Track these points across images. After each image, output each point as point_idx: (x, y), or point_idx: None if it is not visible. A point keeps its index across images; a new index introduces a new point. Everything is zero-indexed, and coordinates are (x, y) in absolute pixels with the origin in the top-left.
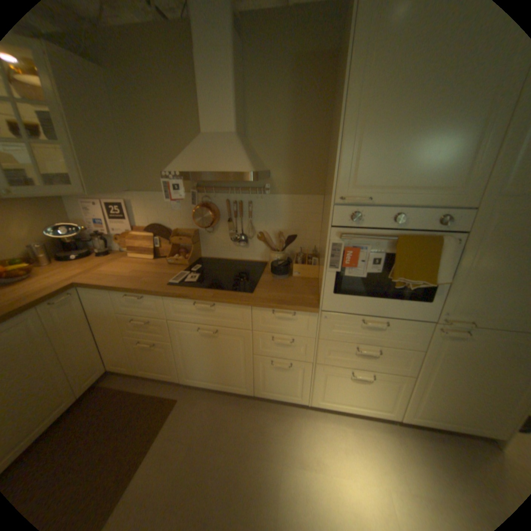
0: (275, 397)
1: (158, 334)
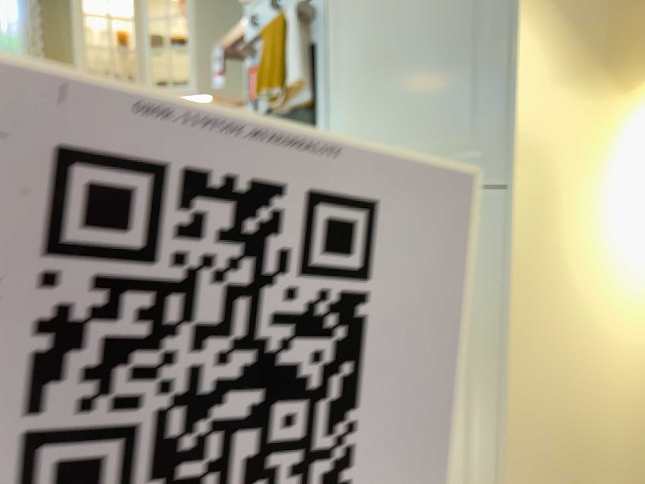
0: None
1: None
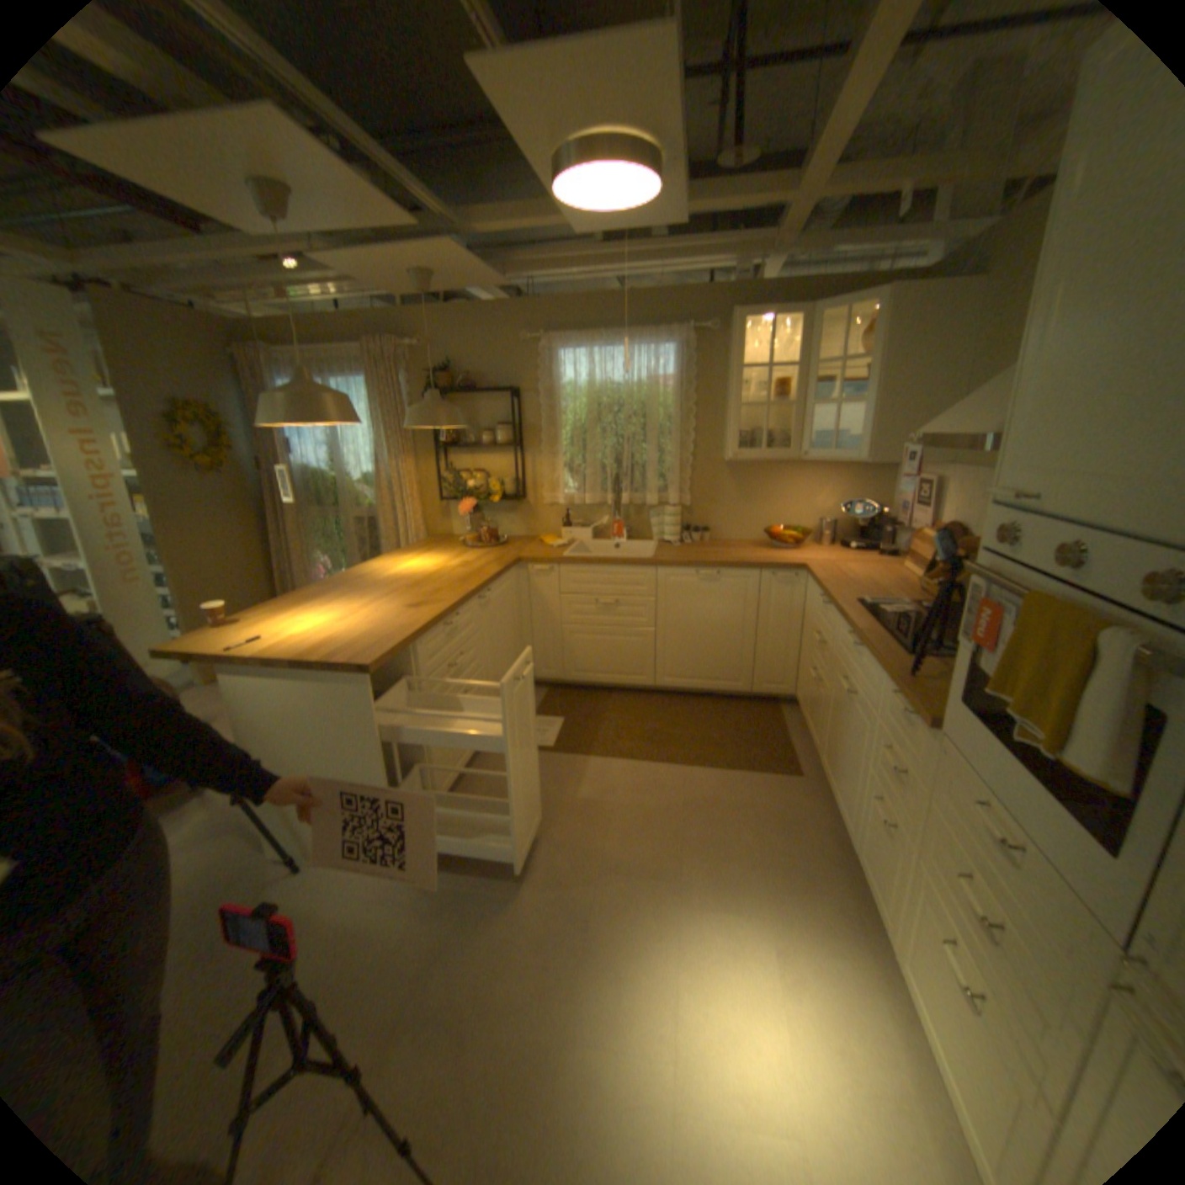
0: (869, 884)
1: (826, 667)
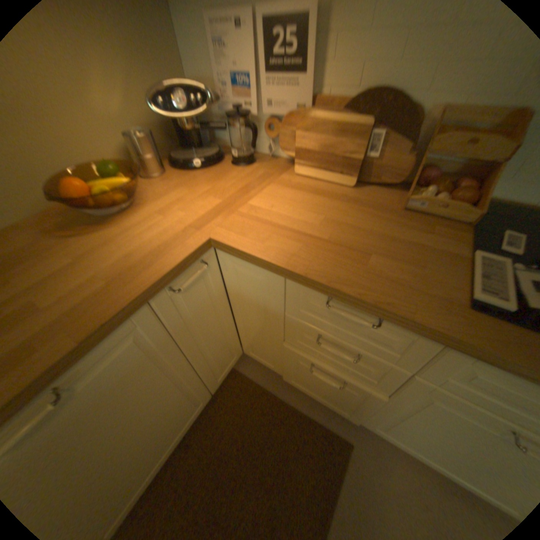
0: None
1: (371, 375)
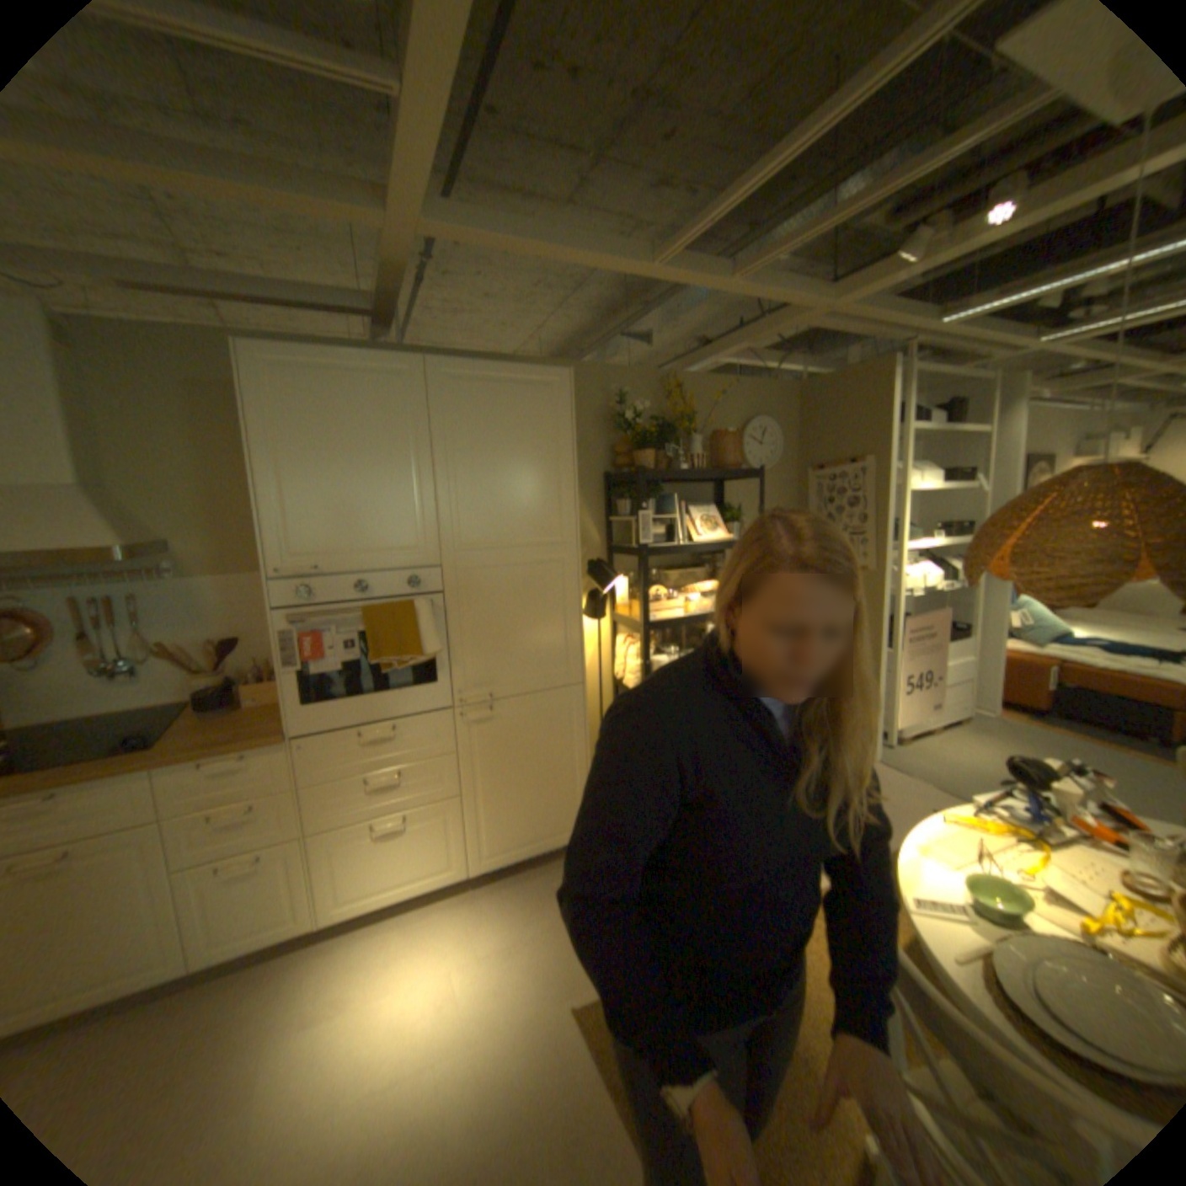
0: (235, 951)
1: None
